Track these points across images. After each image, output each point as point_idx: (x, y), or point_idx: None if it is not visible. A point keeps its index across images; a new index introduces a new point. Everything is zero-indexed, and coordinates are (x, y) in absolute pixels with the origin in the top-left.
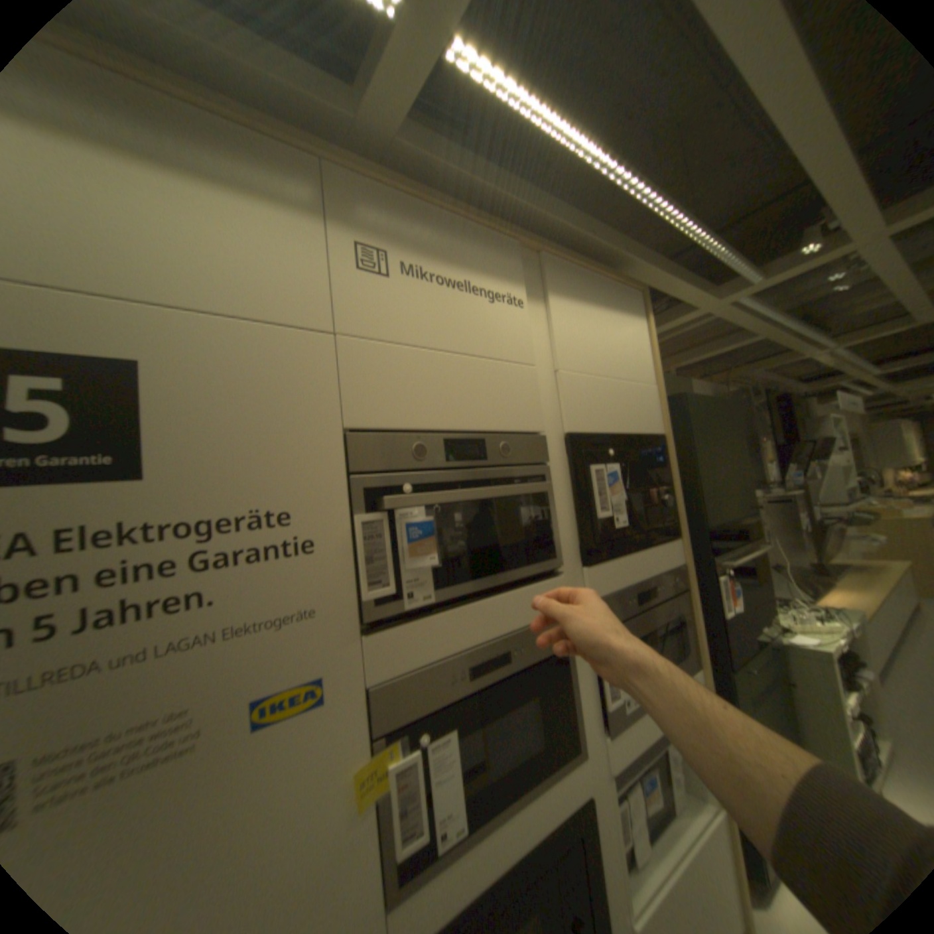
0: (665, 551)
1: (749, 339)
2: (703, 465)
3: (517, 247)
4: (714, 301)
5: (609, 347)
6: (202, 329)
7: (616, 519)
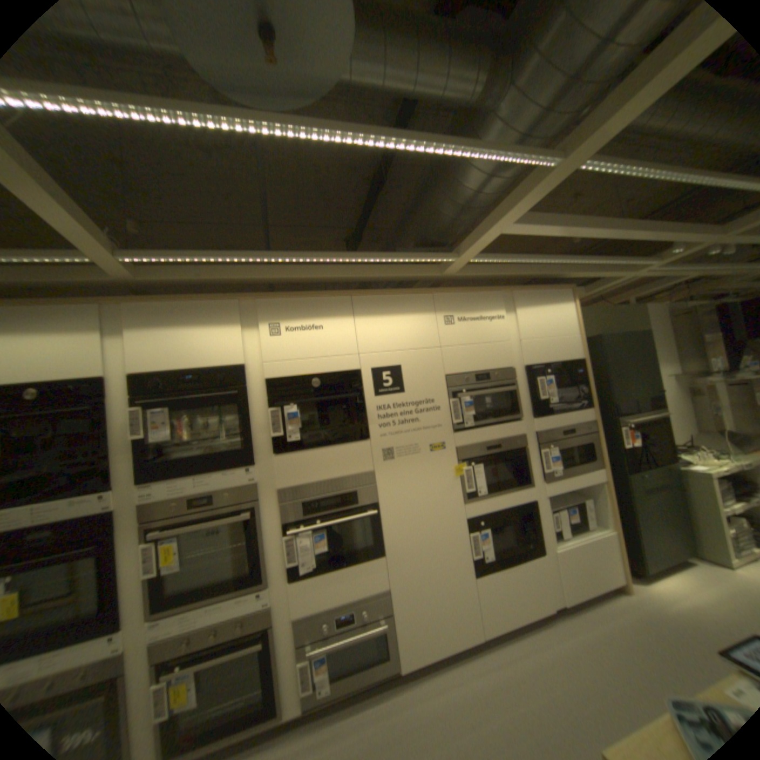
0: (581, 414)
1: (683, 278)
2: (613, 371)
3: (500, 295)
4: (633, 273)
5: (549, 323)
6: (410, 355)
7: (551, 400)
